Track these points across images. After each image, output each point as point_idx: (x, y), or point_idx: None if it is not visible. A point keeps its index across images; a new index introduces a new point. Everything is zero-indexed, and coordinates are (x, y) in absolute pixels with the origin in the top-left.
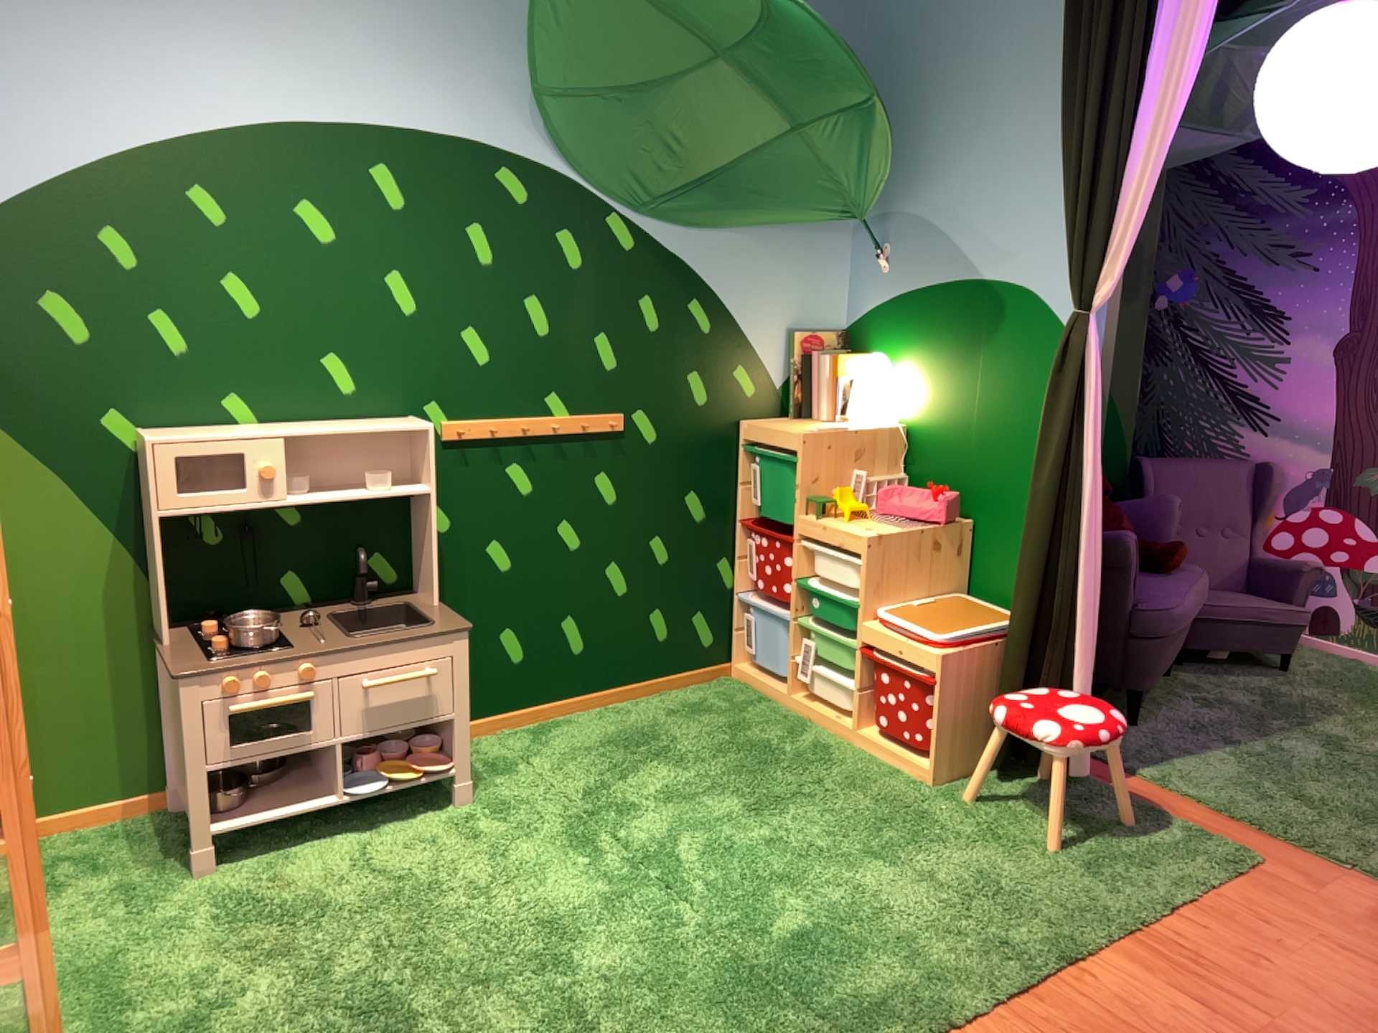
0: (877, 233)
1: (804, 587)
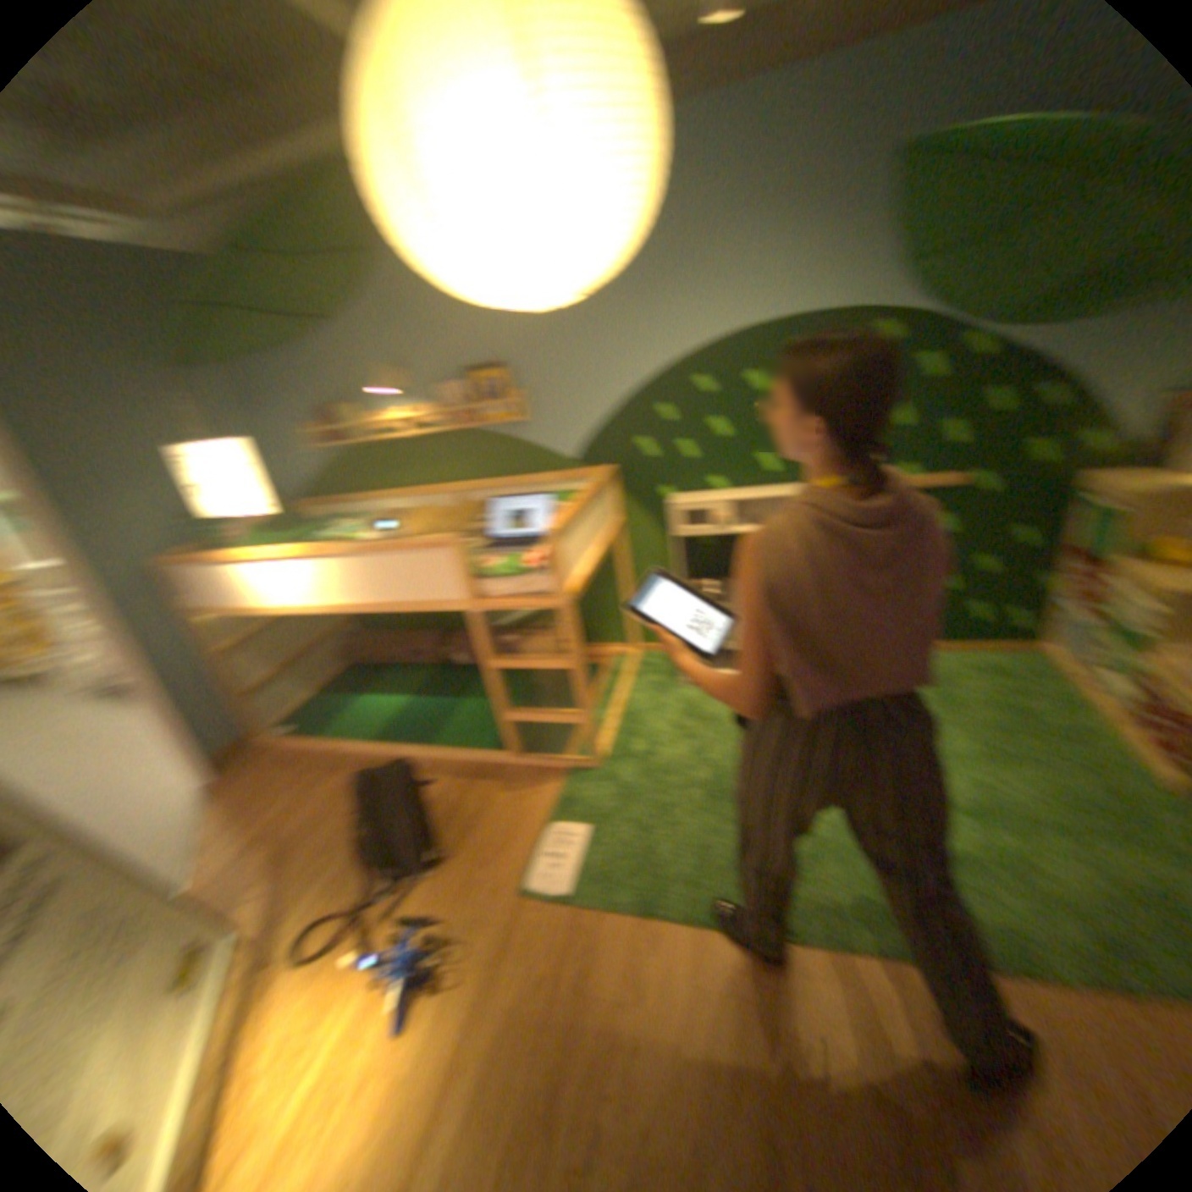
0: None
1: (1104, 613)
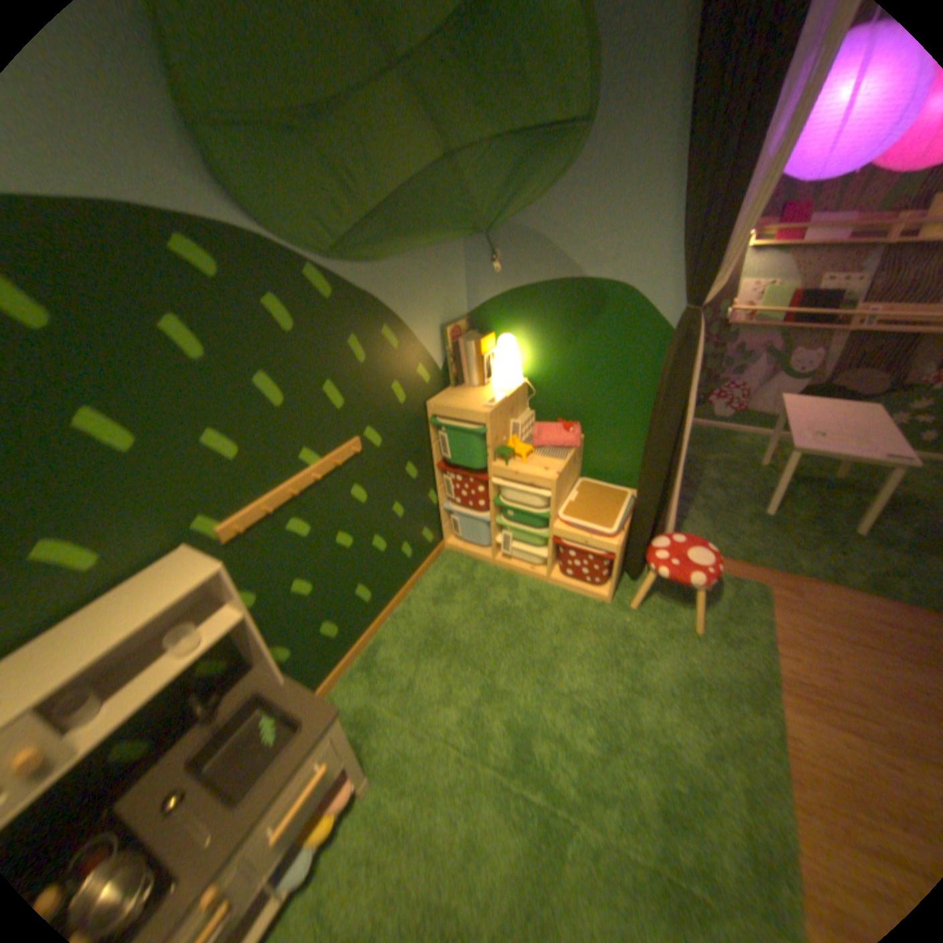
0: (486, 242)
1: (501, 506)
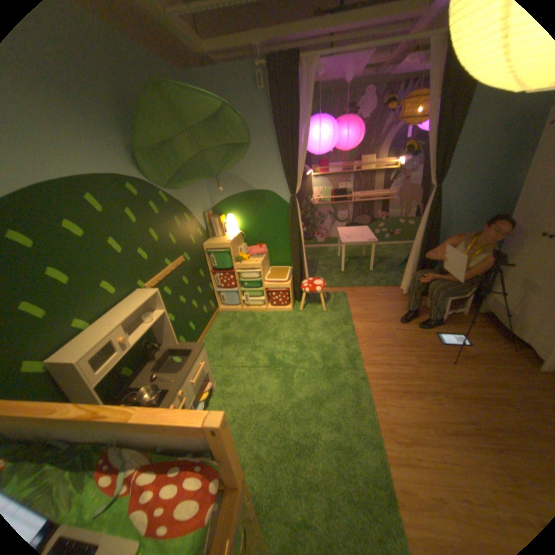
0: (214, 180)
1: (241, 281)
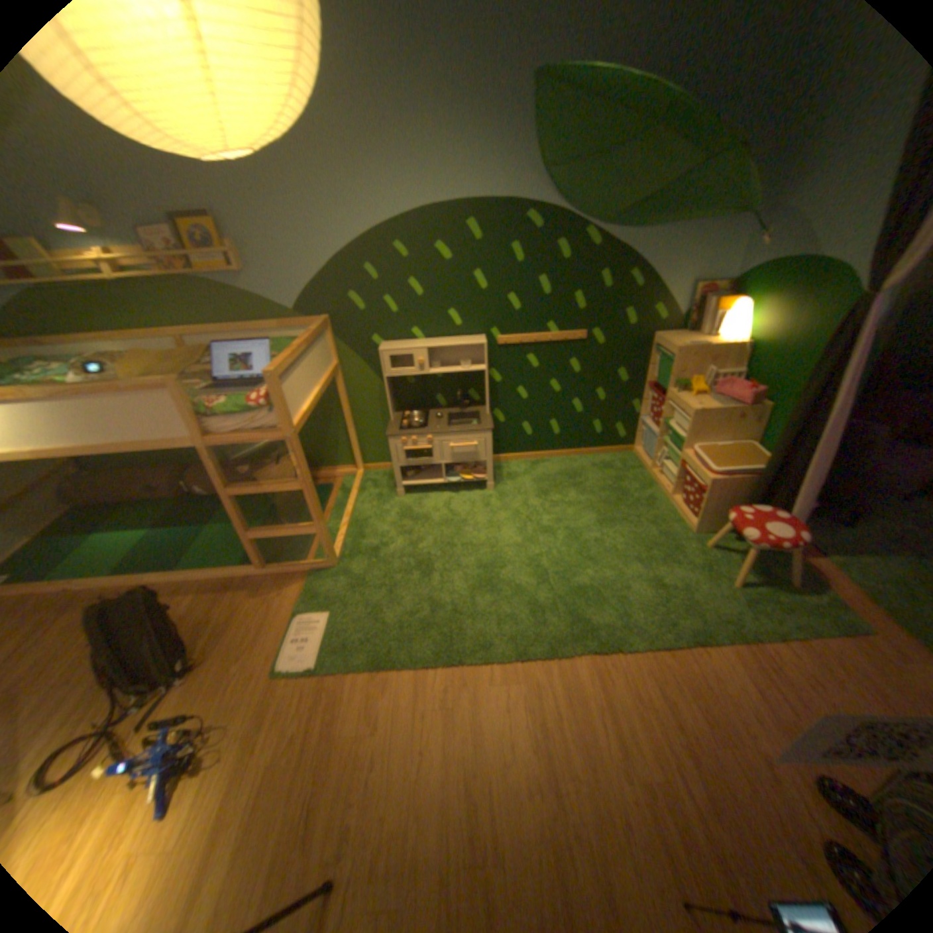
0: (766, 219)
1: (663, 424)
